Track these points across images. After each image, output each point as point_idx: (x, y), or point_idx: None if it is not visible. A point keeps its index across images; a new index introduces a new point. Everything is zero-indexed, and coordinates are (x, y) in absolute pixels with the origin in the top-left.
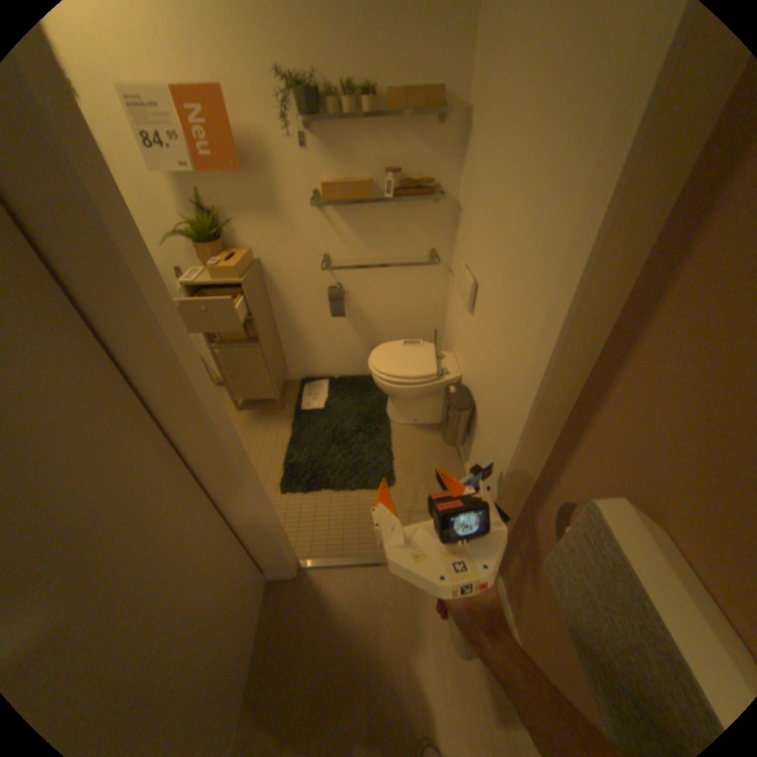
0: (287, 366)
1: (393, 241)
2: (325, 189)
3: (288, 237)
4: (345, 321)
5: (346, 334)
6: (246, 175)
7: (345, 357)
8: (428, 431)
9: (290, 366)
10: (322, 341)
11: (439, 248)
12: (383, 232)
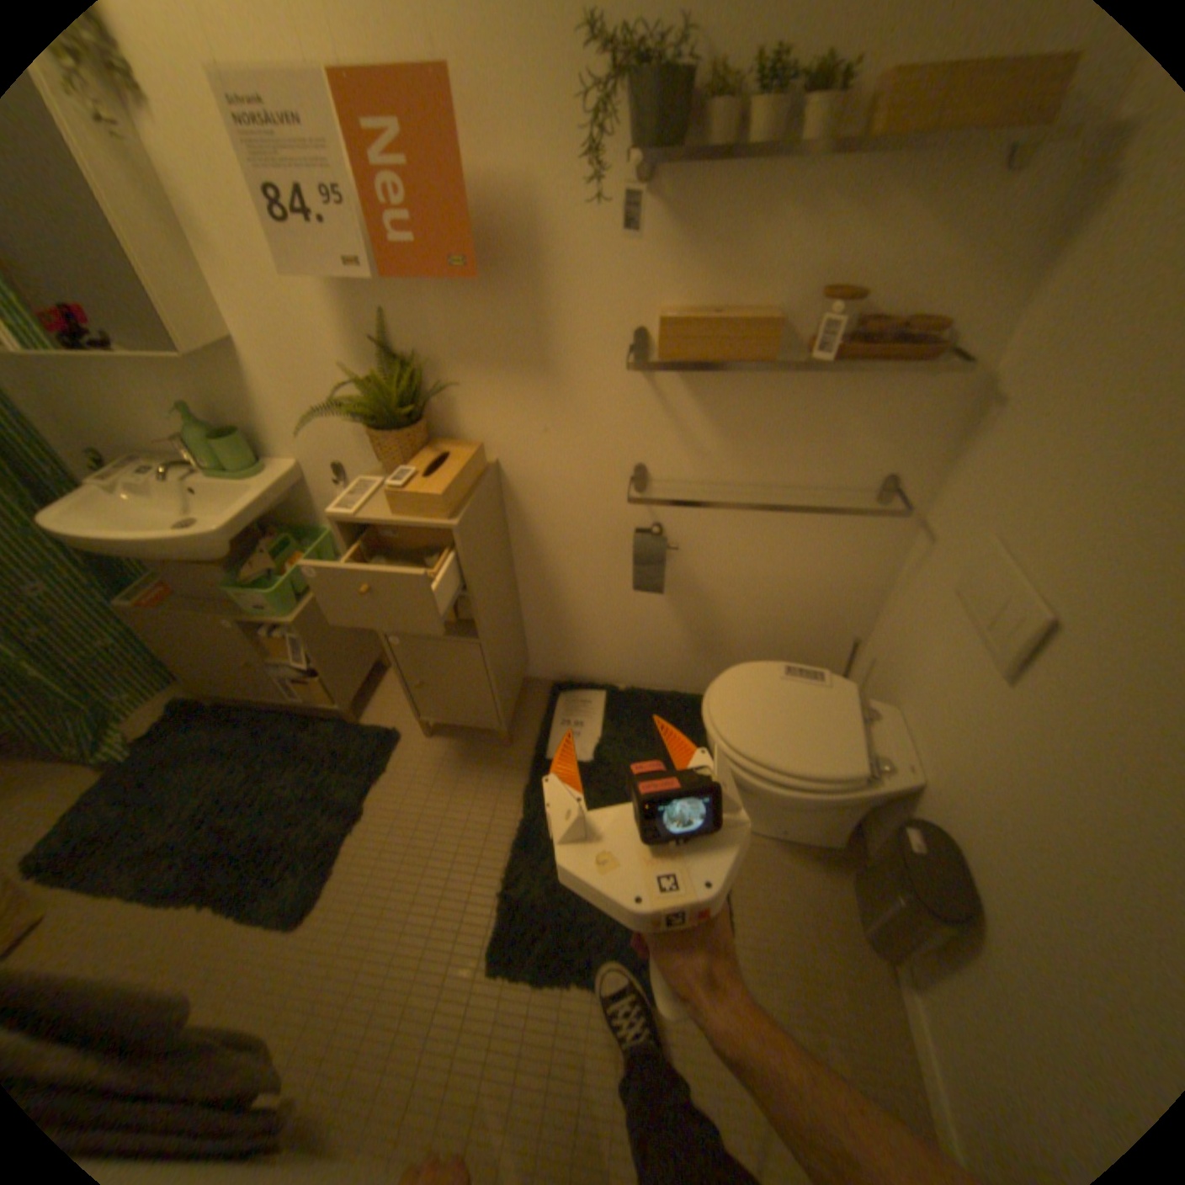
0: (529, 656)
1: (800, 449)
2: (668, 329)
3: (564, 423)
4: (658, 594)
5: (656, 616)
6: (489, 286)
7: (646, 655)
8: (815, 866)
9: (534, 655)
10: (604, 622)
11: (911, 472)
12: (782, 429)
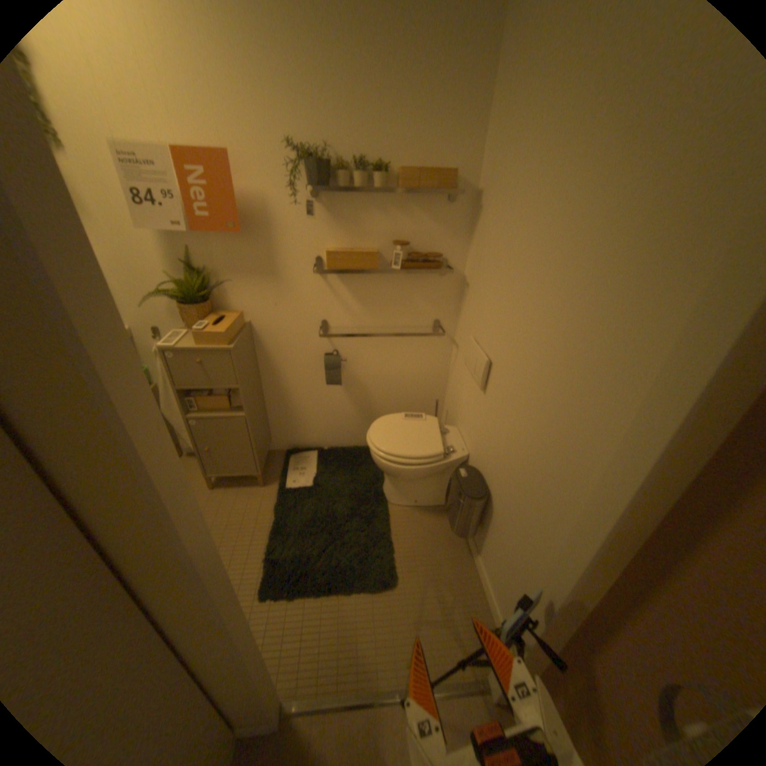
0: (271, 436)
1: (395, 311)
2: (330, 257)
3: (284, 302)
4: (339, 390)
5: (340, 402)
6: (245, 238)
7: (337, 427)
8: (430, 515)
9: (274, 435)
10: (313, 410)
11: (443, 319)
12: (386, 302)
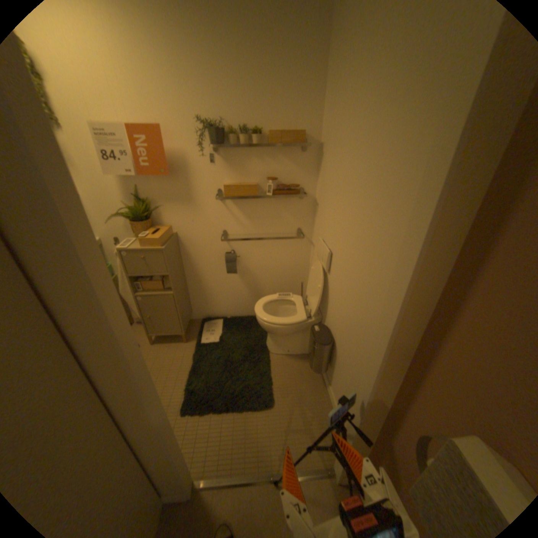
0: (192, 309)
1: (271, 223)
2: (226, 189)
3: (198, 219)
4: (236, 277)
5: (237, 285)
6: (172, 179)
7: (236, 302)
8: (298, 360)
9: (194, 309)
10: (219, 291)
11: (303, 228)
12: (265, 217)
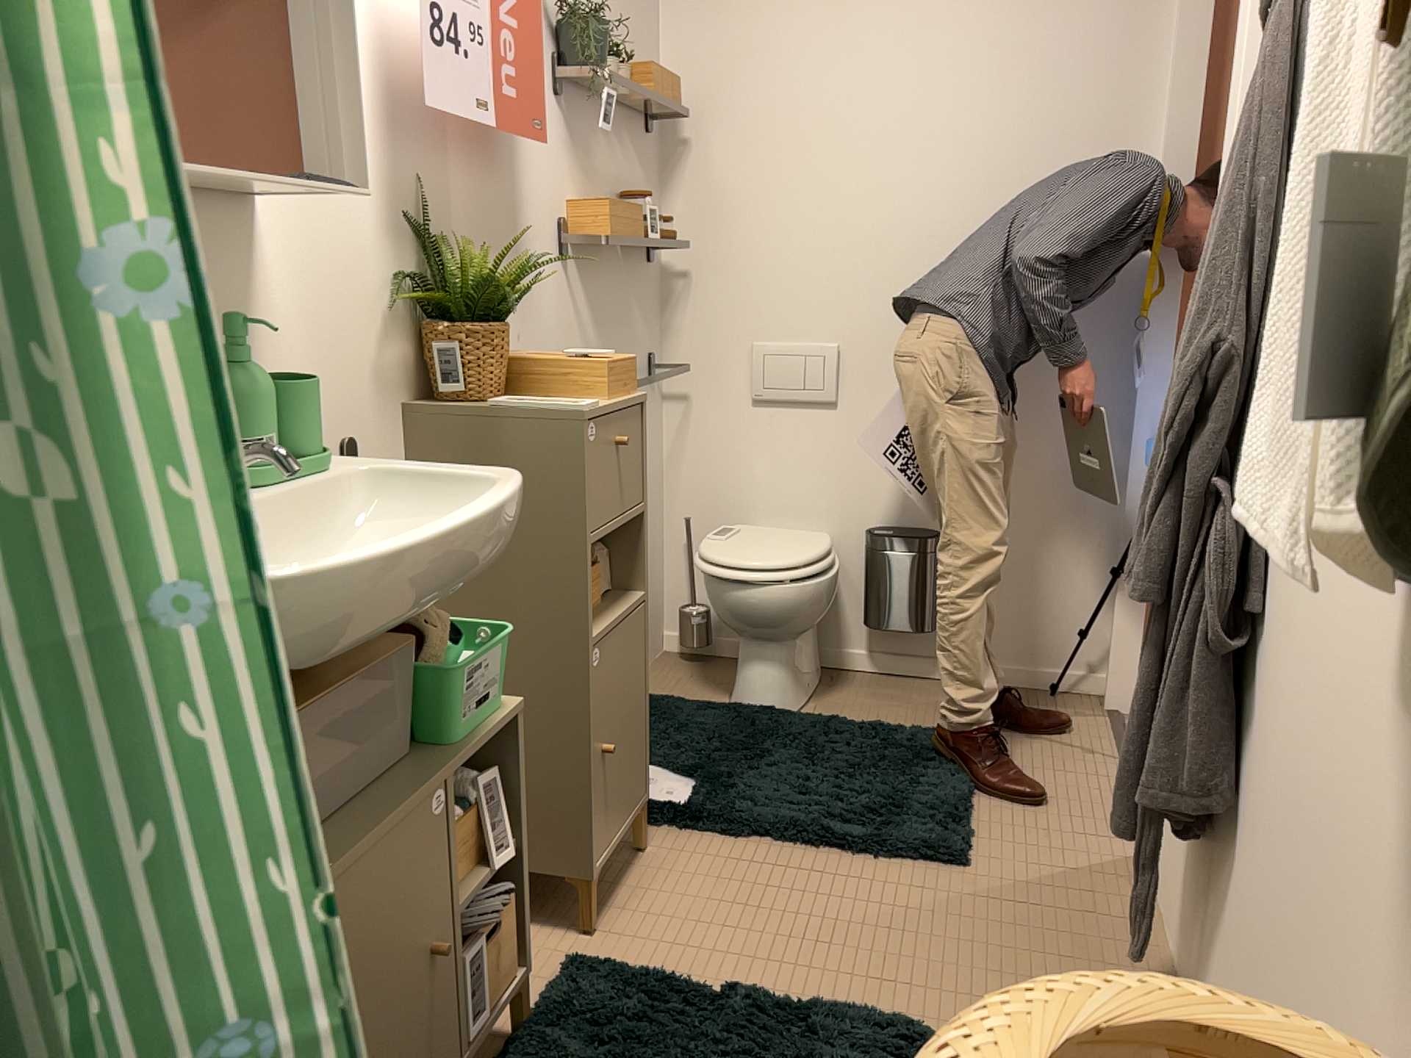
0: None
1: (624, 341)
2: (614, 217)
3: (532, 330)
4: None
5: None
6: (494, 172)
7: None
8: (838, 690)
9: None
10: None
11: (655, 354)
12: (617, 322)
